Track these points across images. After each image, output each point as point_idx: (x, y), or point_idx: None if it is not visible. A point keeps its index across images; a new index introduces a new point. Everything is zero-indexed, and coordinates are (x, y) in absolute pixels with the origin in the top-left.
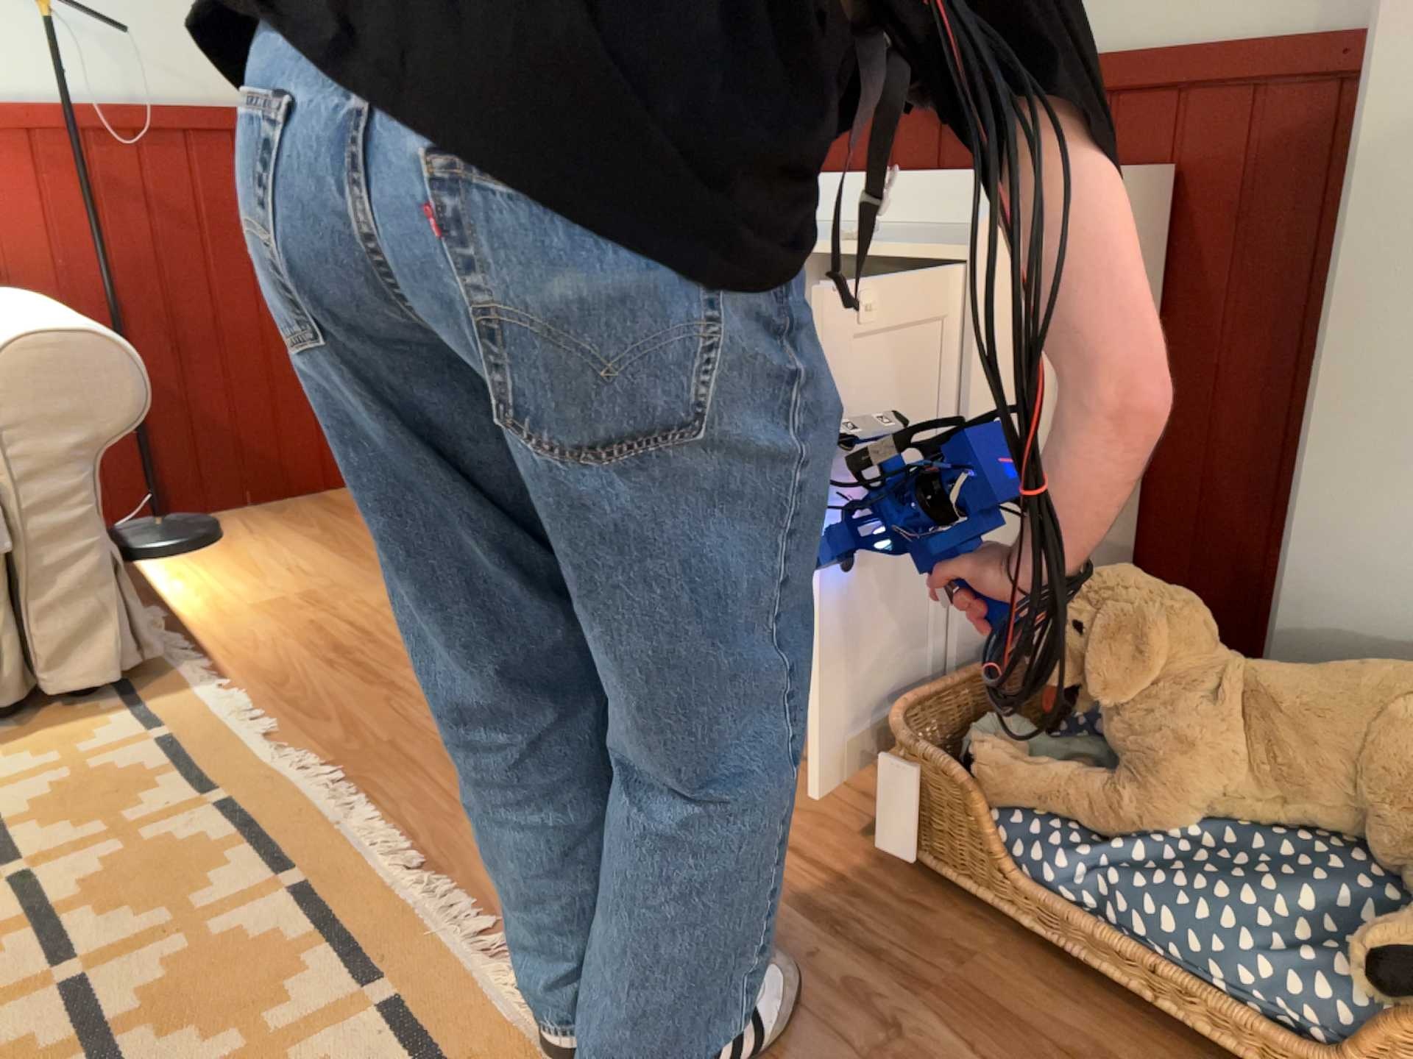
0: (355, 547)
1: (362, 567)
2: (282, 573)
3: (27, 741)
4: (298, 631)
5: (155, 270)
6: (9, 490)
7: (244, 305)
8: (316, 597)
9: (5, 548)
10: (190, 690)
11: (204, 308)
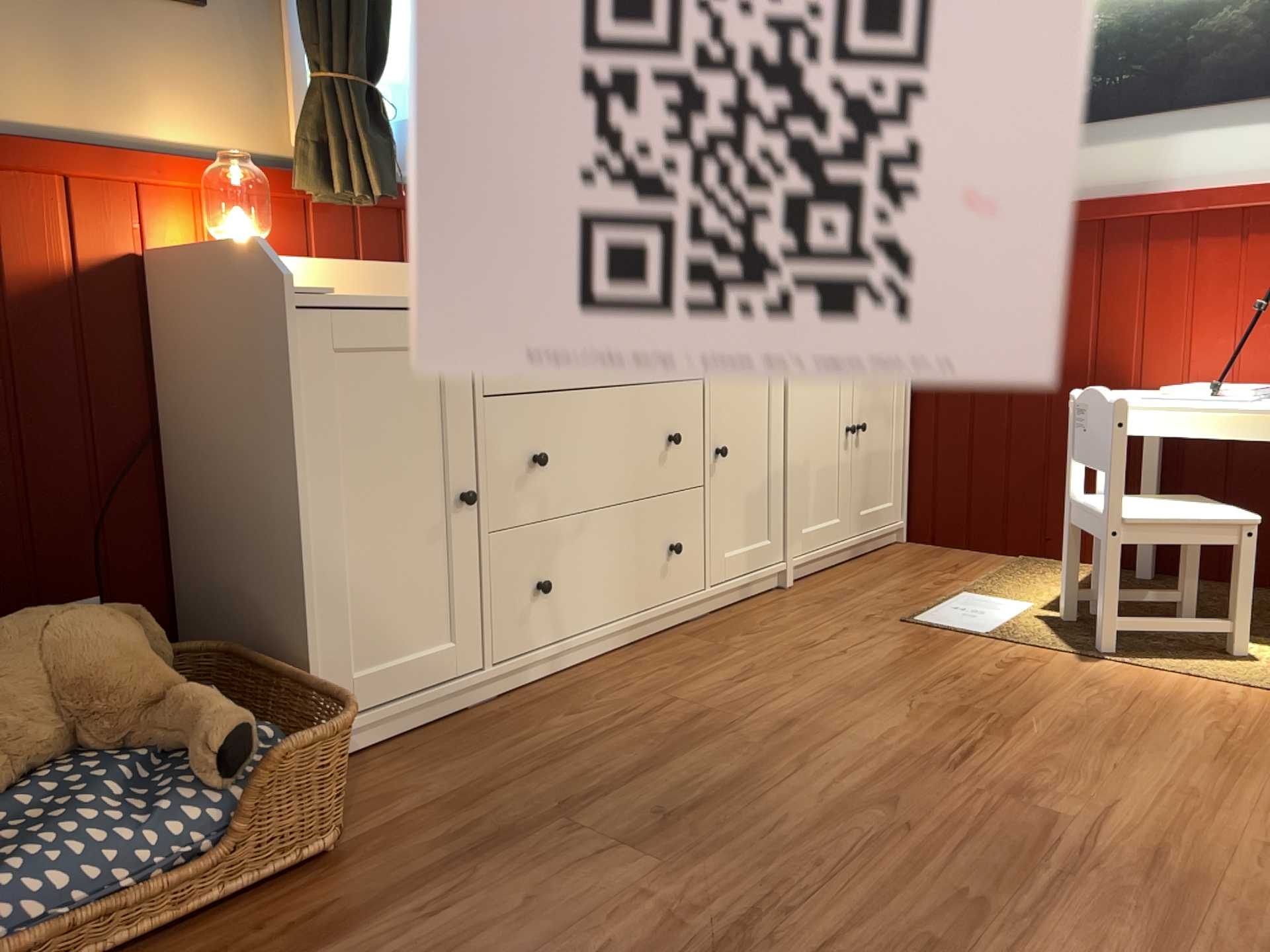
0: None
1: None
2: None
3: None
4: None
5: None
6: None
7: None
8: None
9: None
10: None
11: None
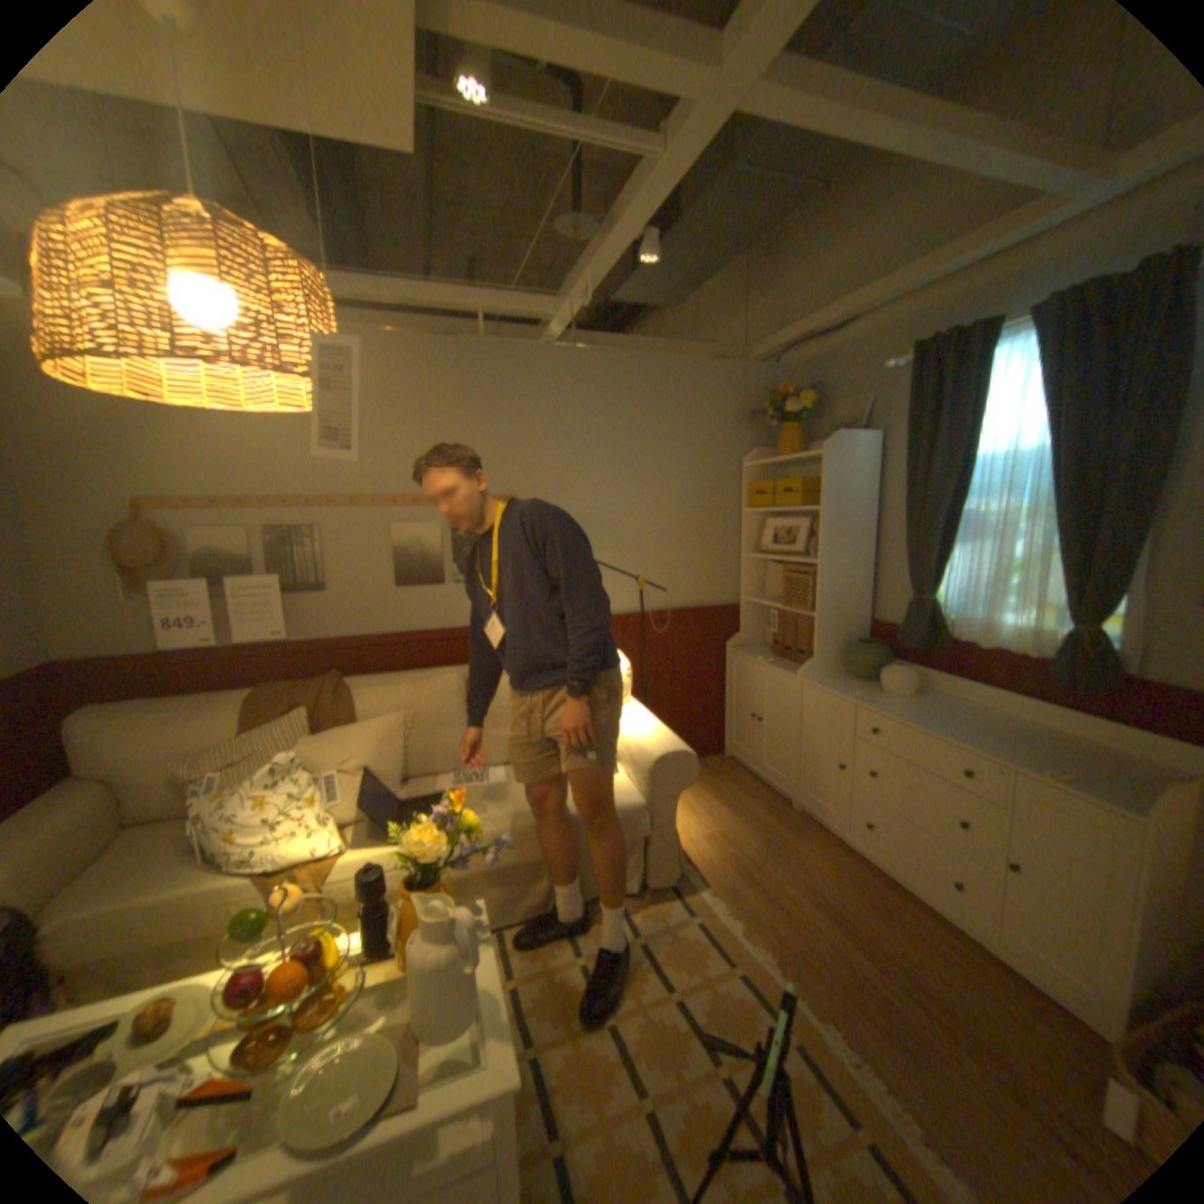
0: (731, 804)
1: (740, 820)
2: (705, 817)
3: (647, 914)
4: (728, 861)
5: (653, 671)
6: (650, 812)
7: (682, 683)
8: (727, 838)
9: (648, 836)
10: (700, 896)
11: (668, 685)
